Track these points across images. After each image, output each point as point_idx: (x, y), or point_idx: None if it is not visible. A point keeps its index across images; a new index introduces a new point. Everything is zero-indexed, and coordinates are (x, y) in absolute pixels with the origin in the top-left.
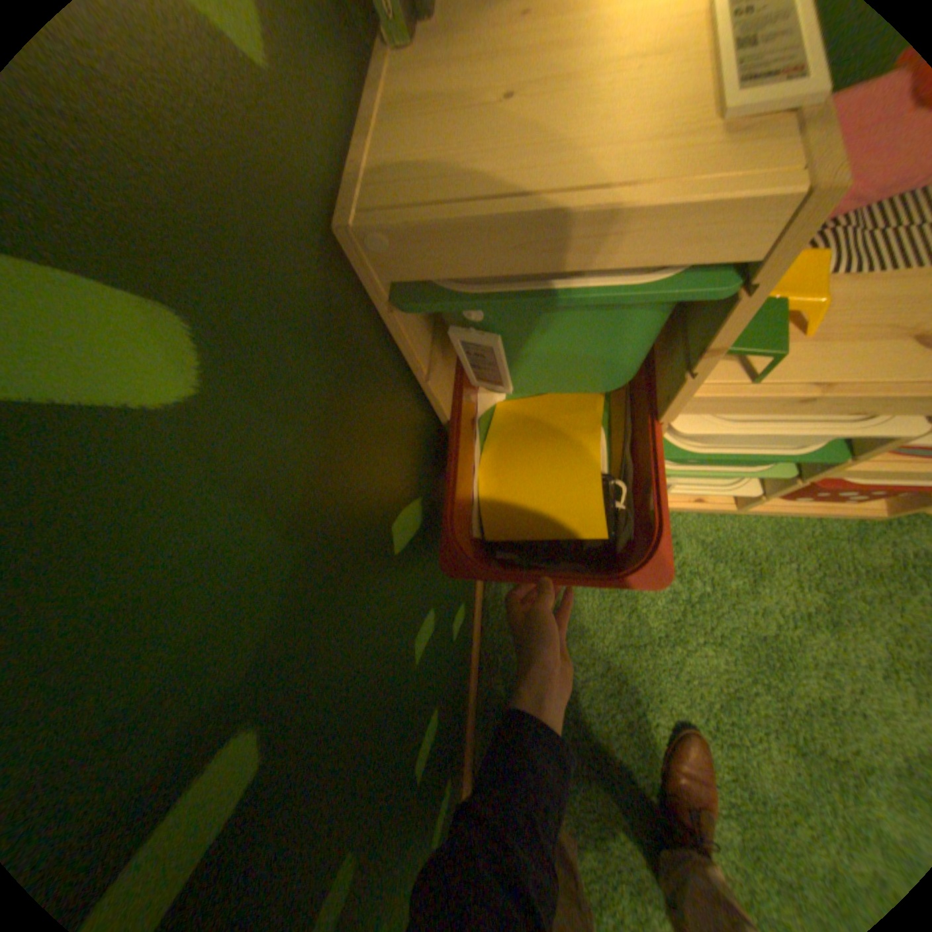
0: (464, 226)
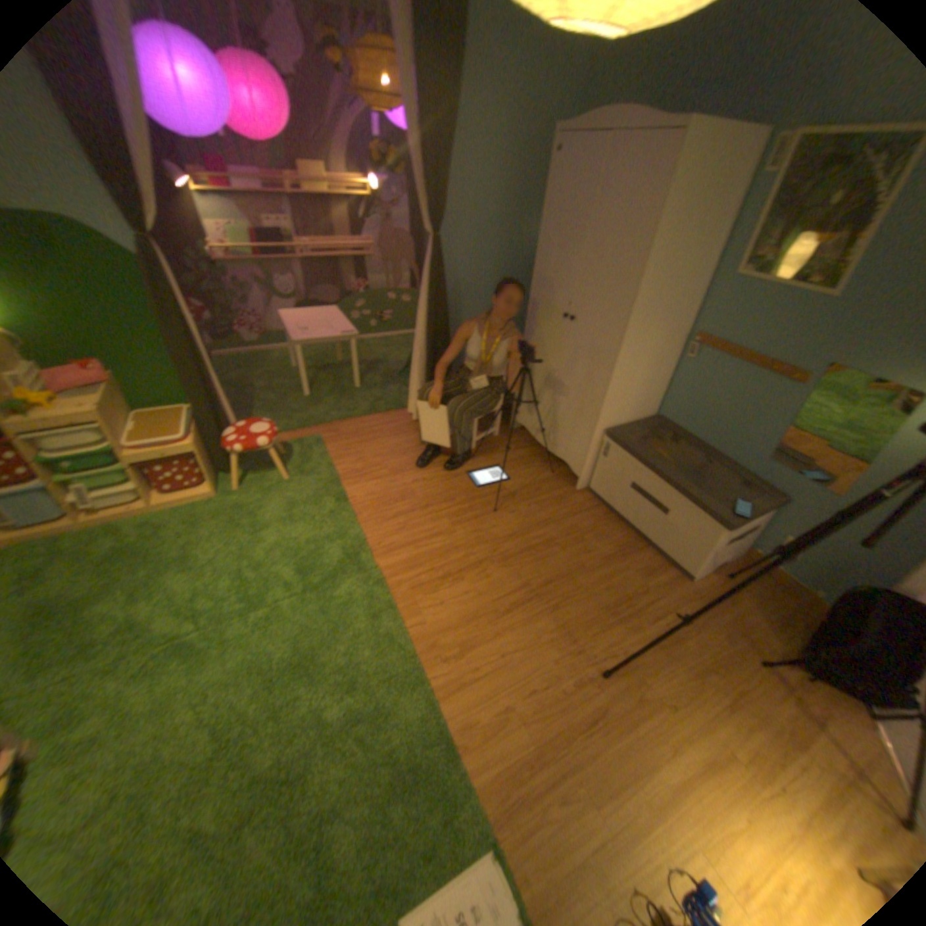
0: None
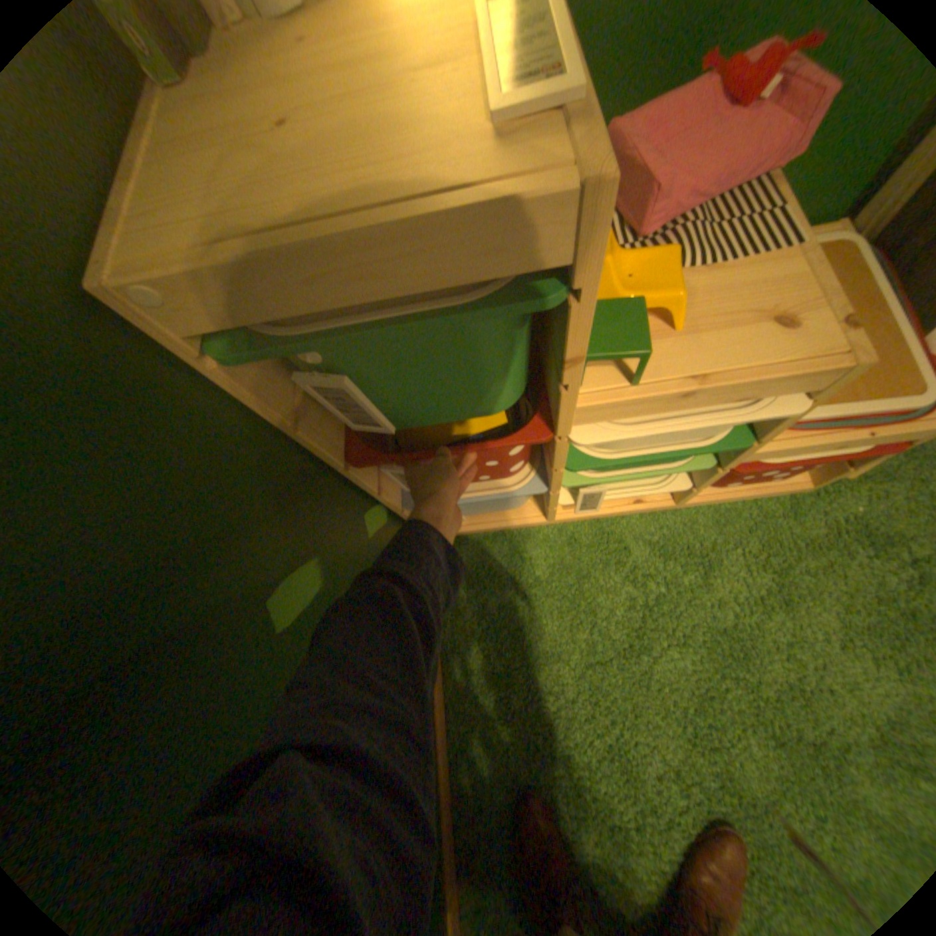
0: (238, 265)
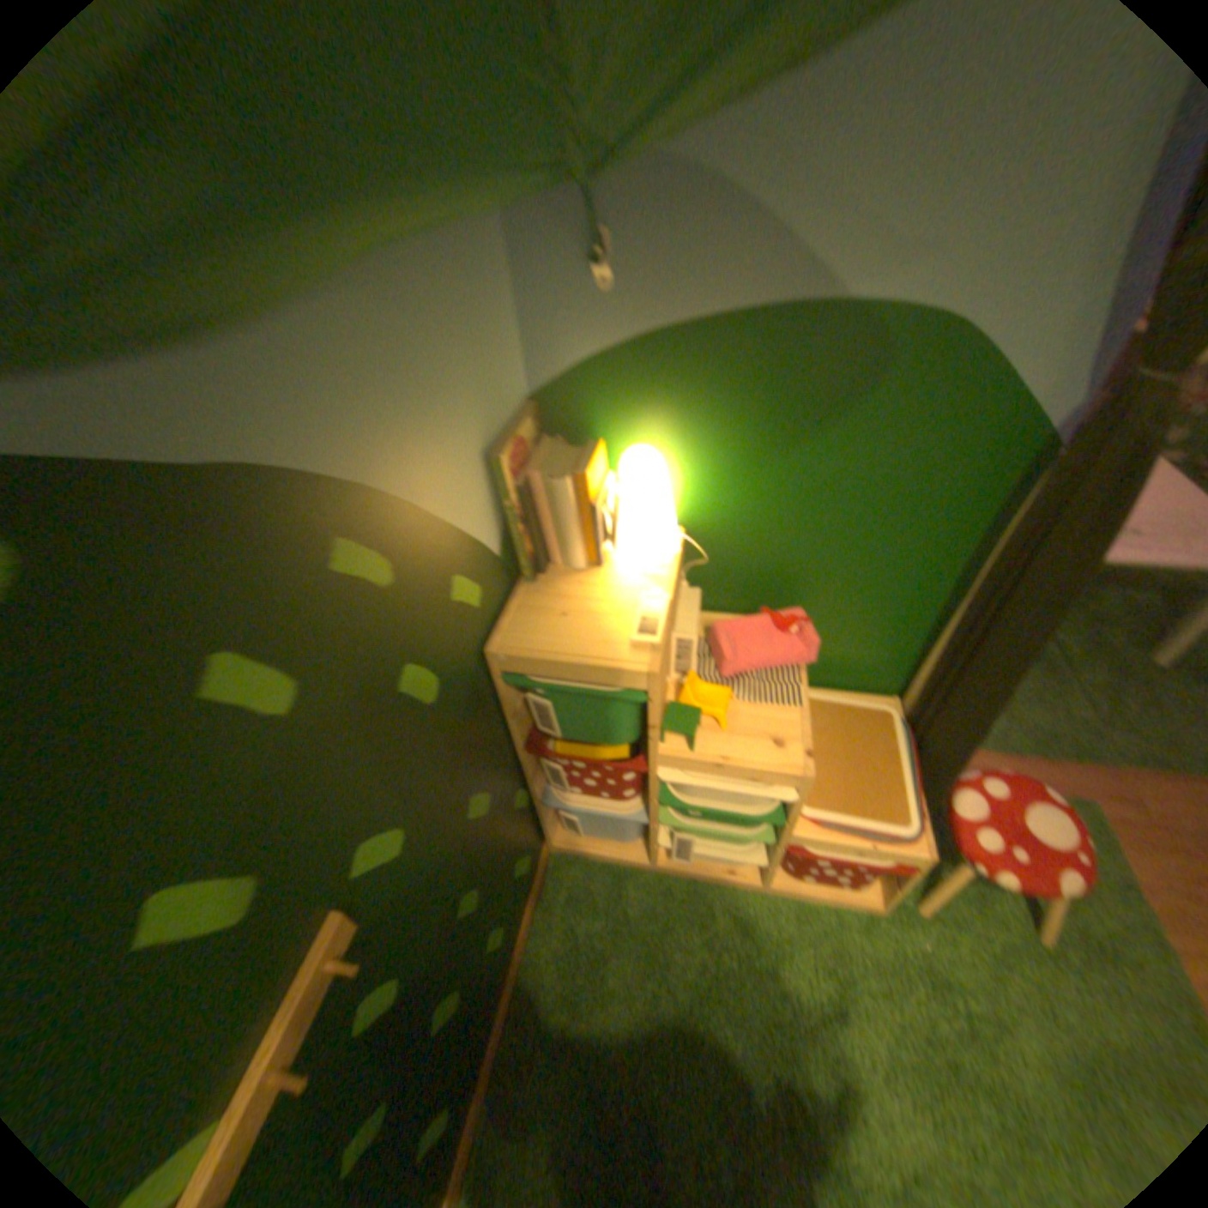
0: (535, 660)
